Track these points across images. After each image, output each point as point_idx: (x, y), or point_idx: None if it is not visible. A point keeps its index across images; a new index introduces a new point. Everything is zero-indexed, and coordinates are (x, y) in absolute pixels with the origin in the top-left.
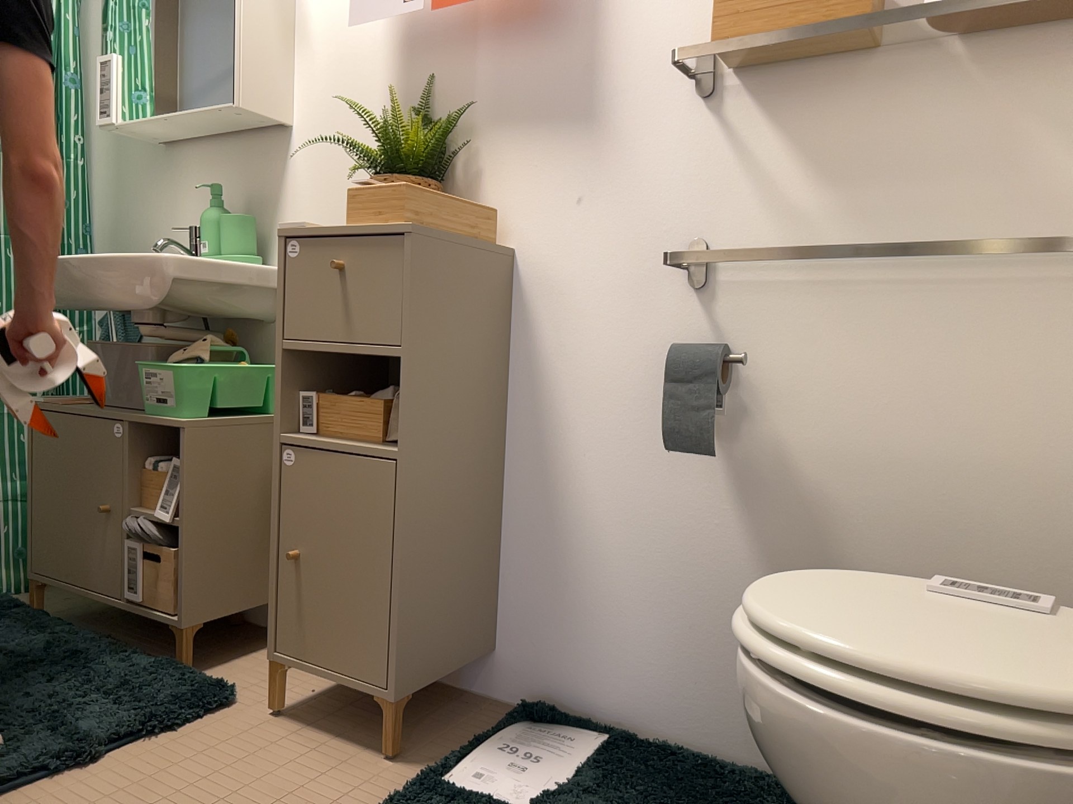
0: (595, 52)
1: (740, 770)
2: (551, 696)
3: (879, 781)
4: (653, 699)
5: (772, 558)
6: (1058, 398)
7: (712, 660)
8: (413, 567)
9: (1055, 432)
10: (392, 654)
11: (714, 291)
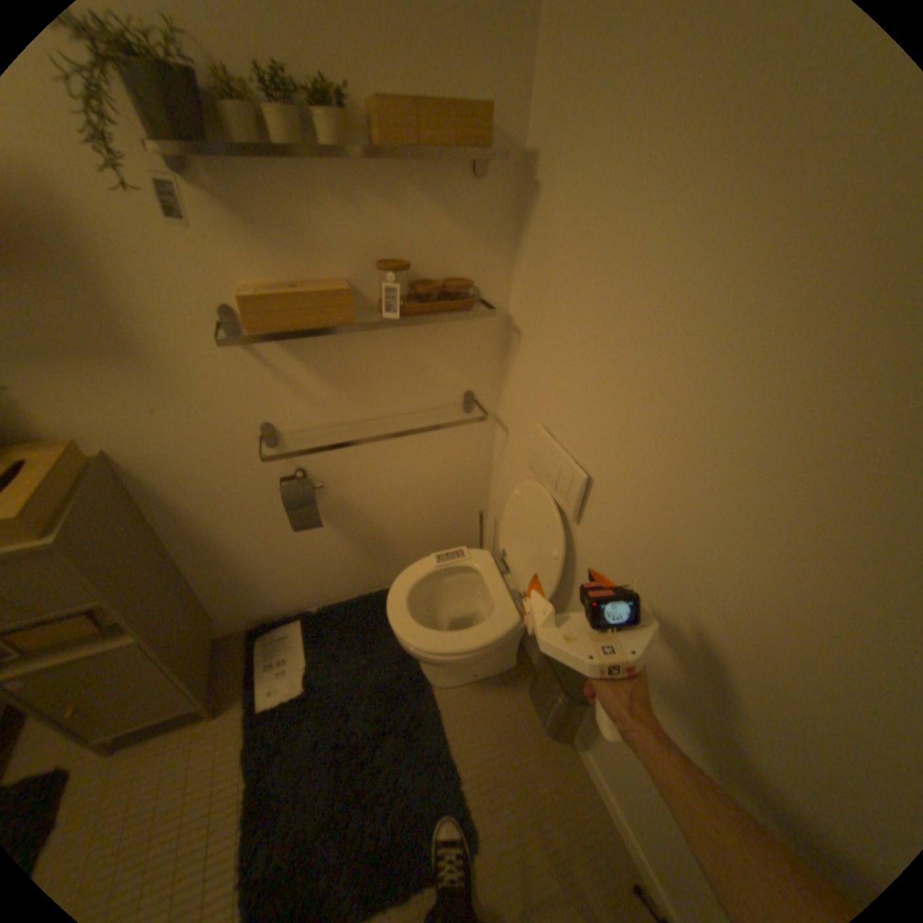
0: (107, 299)
1: (357, 601)
2: (256, 620)
3: (463, 662)
4: (309, 597)
5: (349, 535)
6: (445, 453)
7: (332, 574)
8: (177, 662)
9: (445, 464)
10: (190, 696)
11: (286, 447)
